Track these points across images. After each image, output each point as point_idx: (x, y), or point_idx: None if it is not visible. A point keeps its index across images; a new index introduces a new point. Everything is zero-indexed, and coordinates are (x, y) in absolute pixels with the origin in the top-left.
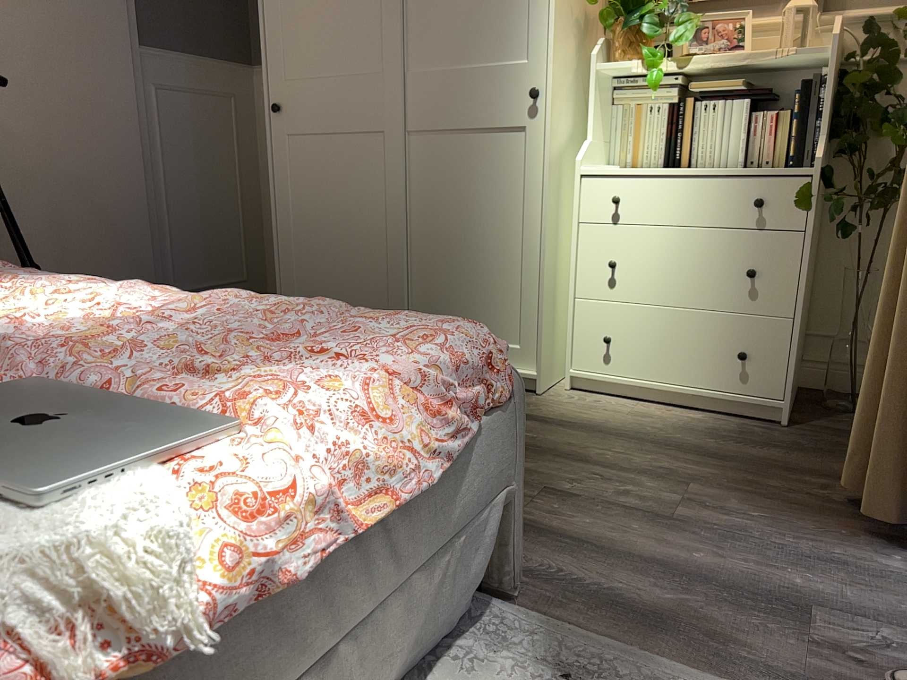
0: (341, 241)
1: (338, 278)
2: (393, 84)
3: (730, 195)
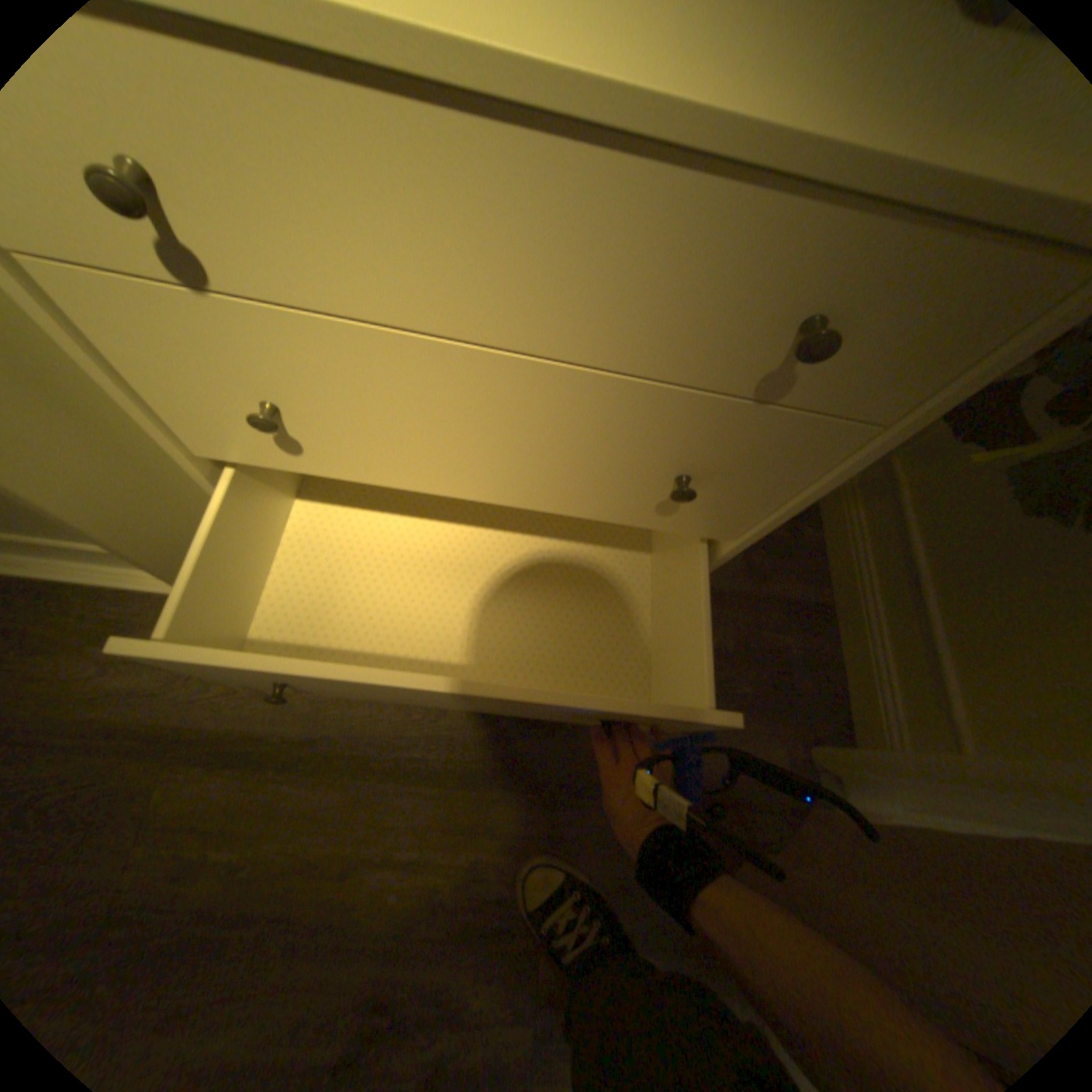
0: None
1: None
2: None
3: (704, 263)
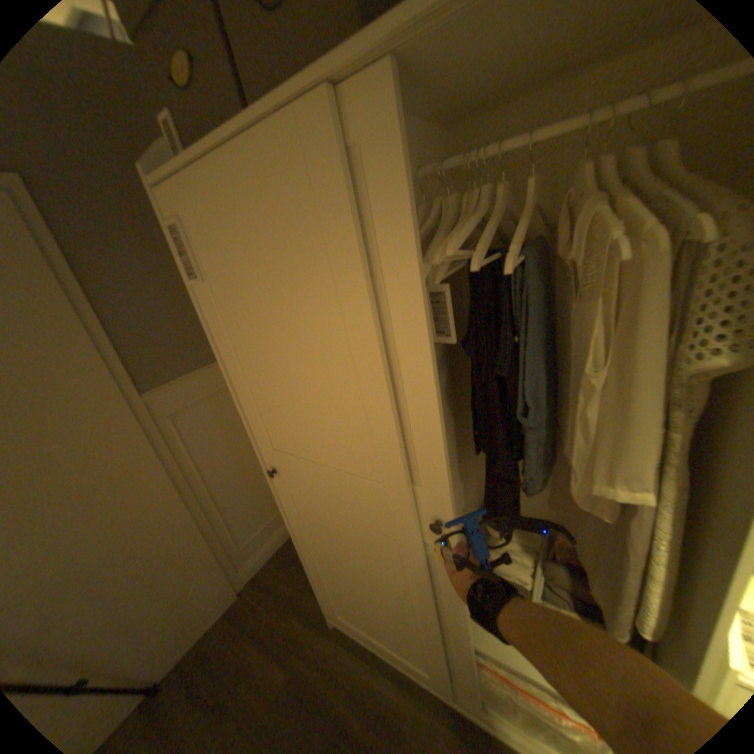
0: (364, 594)
1: (366, 615)
2: (398, 502)
3: None
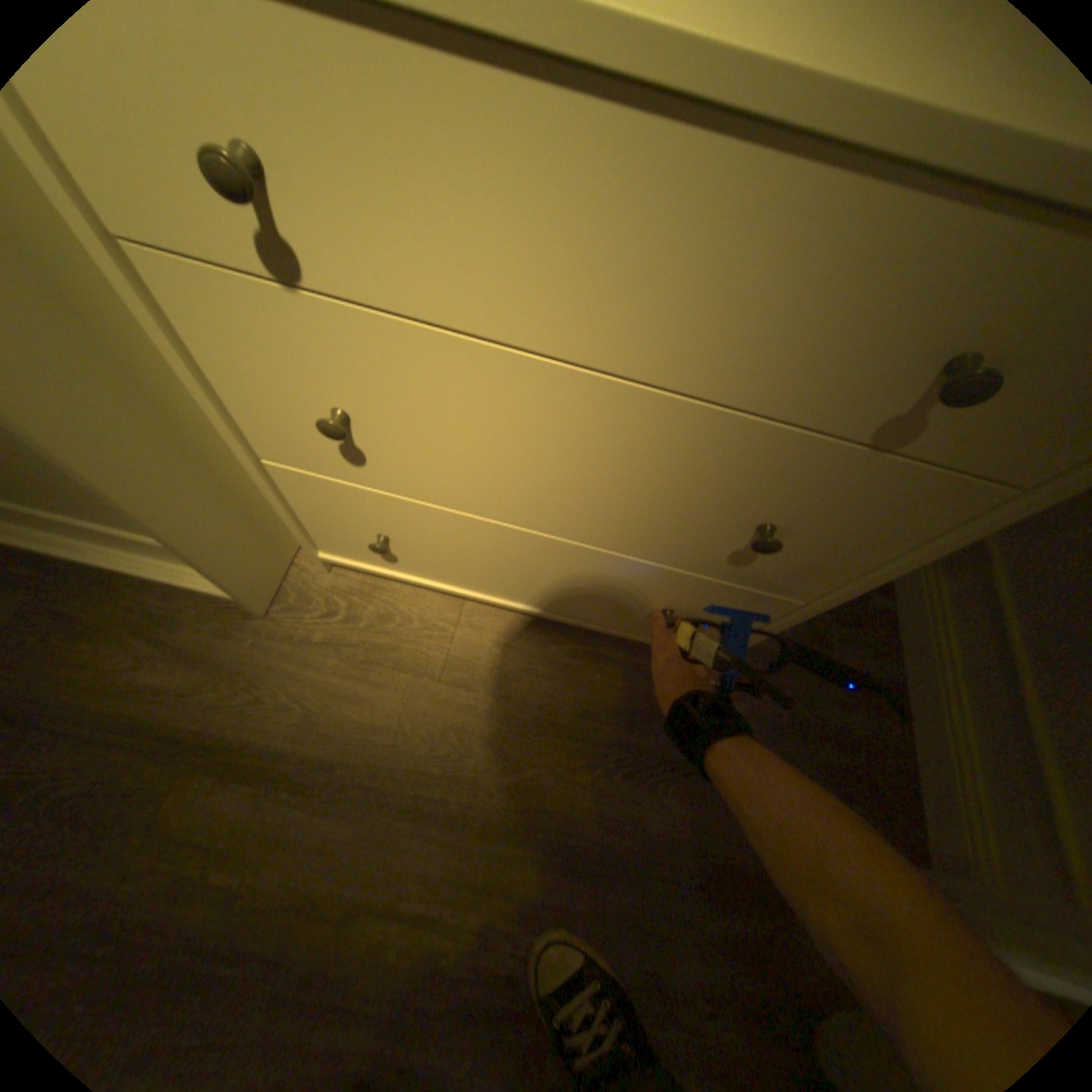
0: None
1: None
2: None
3: (845, 285)
